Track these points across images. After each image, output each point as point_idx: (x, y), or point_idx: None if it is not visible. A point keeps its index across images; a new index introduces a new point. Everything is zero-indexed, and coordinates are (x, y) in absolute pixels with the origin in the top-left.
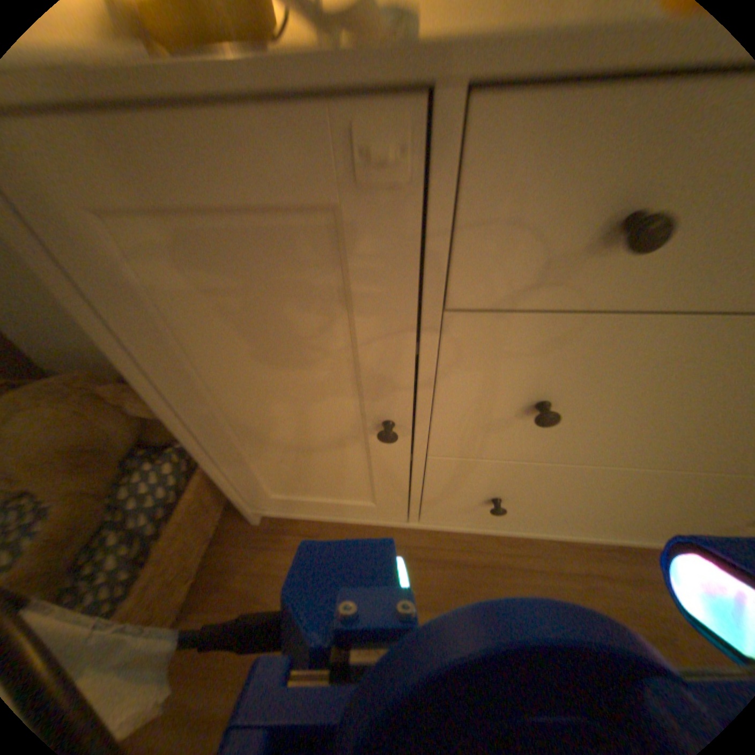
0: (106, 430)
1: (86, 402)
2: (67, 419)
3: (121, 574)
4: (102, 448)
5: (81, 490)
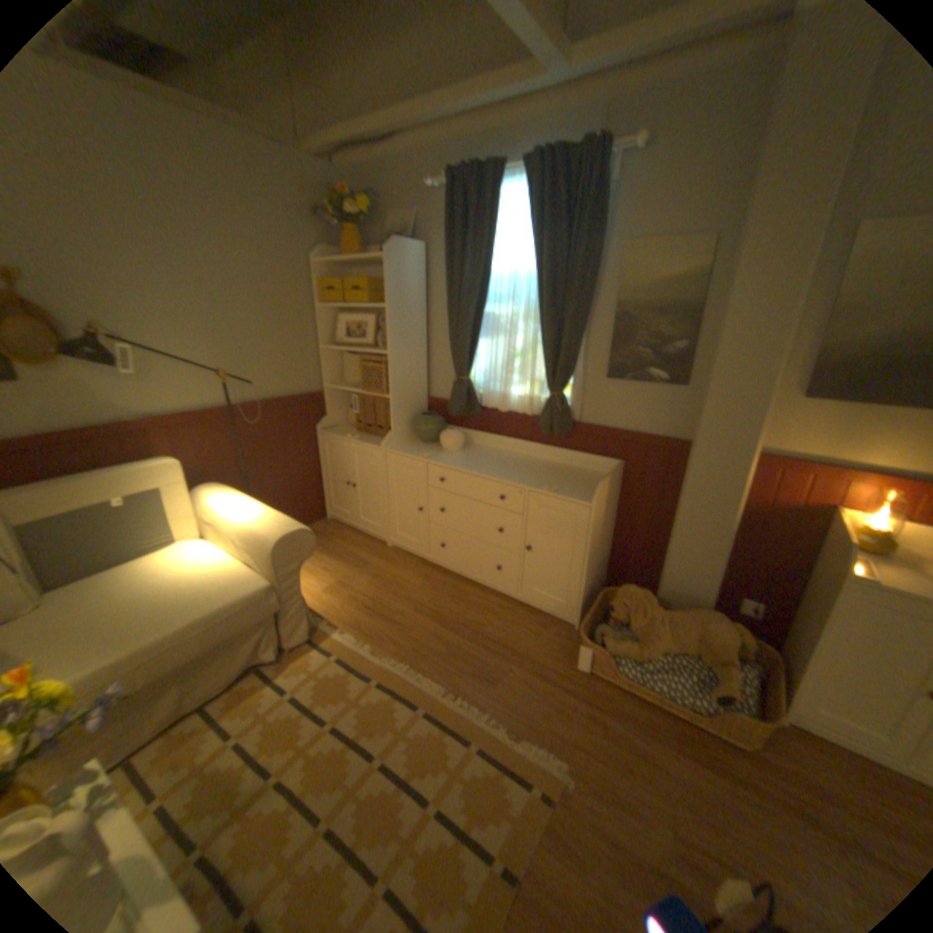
0: (739, 645)
1: (733, 629)
2: (730, 634)
3: (751, 710)
4: (736, 651)
5: (723, 666)
